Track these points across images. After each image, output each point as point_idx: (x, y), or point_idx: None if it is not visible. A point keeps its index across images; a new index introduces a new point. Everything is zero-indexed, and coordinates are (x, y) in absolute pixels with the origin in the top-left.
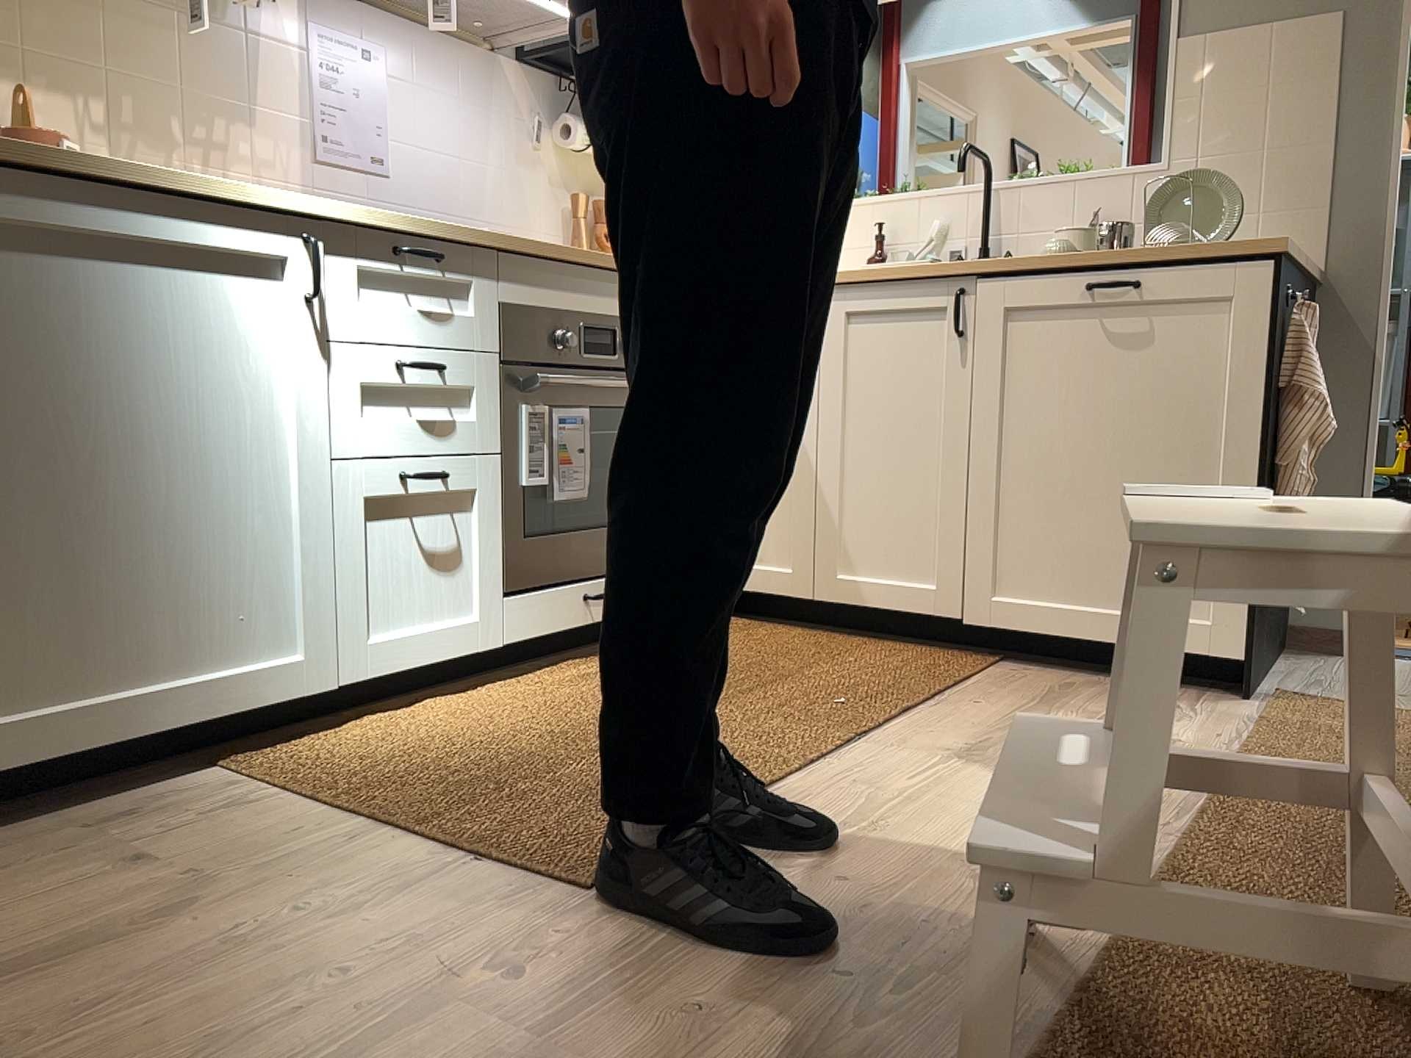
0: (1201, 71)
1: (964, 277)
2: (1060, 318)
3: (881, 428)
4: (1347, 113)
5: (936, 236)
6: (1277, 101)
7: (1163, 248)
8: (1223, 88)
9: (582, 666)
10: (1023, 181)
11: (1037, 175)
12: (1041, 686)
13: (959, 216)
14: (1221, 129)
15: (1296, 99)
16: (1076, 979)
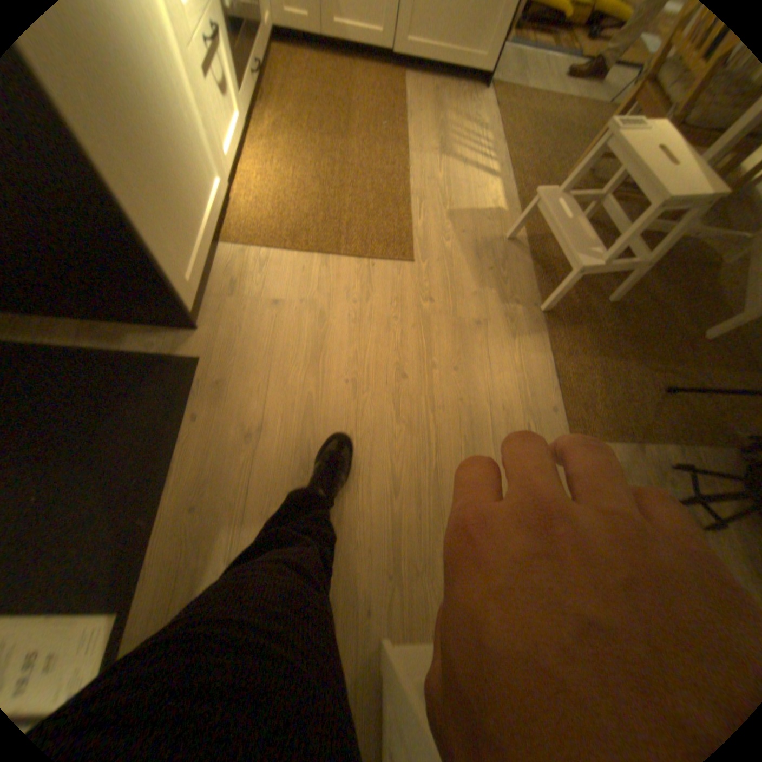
0: None
1: None
2: None
3: None
4: None
5: None
6: None
7: None
8: None
9: (258, 112)
10: None
11: None
12: (430, 92)
13: None
14: None
15: None
16: (526, 248)
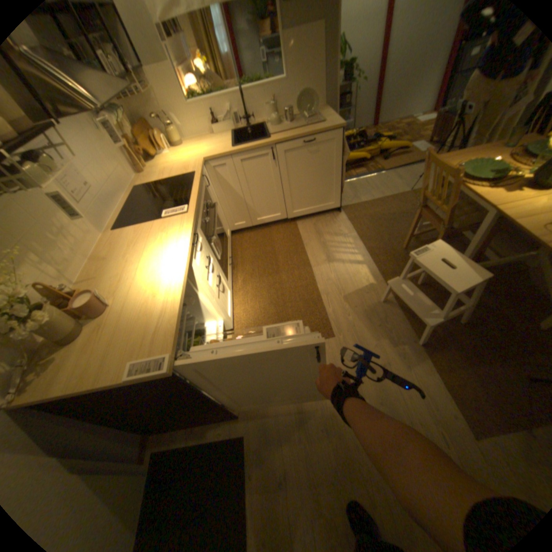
0: (291, 41)
1: (272, 144)
2: (297, 150)
3: (258, 185)
4: (328, 54)
5: (227, 108)
6: (312, 51)
7: (320, 129)
8: (298, 47)
9: (235, 276)
10: (243, 81)
11: (244, 76)
12: (312, 228)
13: (232, 100)
14: (299, 62)
15: (316, 50)
16: (396, 304)
